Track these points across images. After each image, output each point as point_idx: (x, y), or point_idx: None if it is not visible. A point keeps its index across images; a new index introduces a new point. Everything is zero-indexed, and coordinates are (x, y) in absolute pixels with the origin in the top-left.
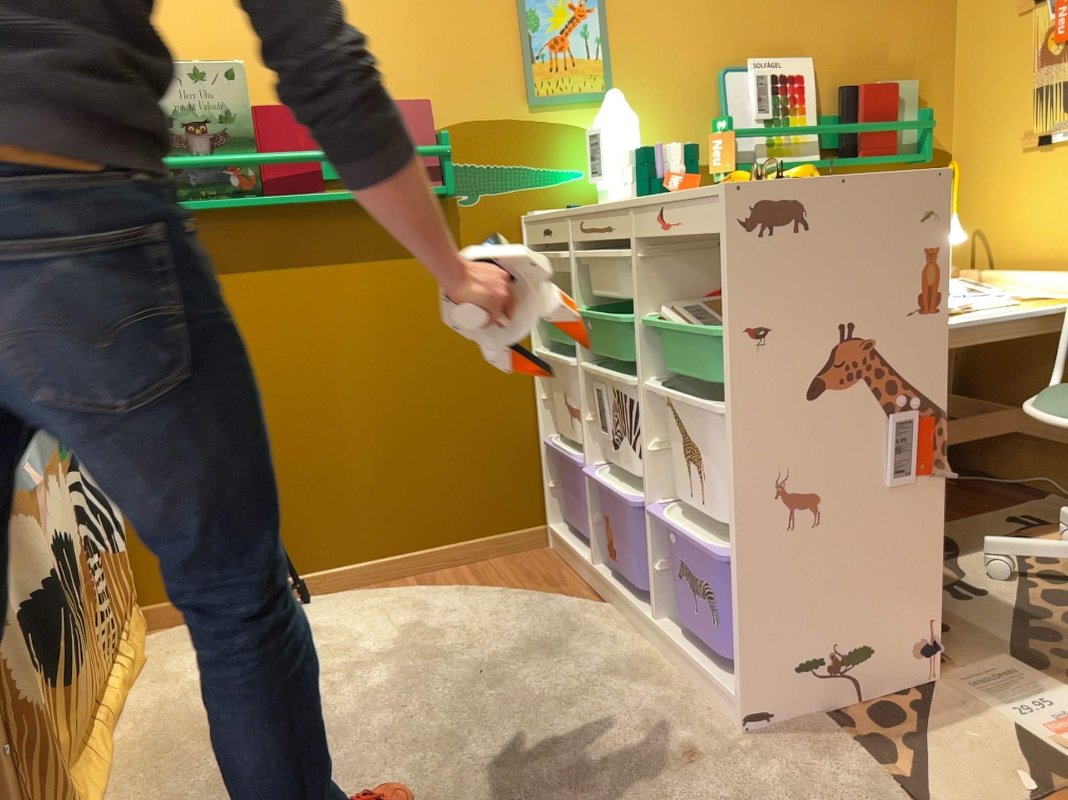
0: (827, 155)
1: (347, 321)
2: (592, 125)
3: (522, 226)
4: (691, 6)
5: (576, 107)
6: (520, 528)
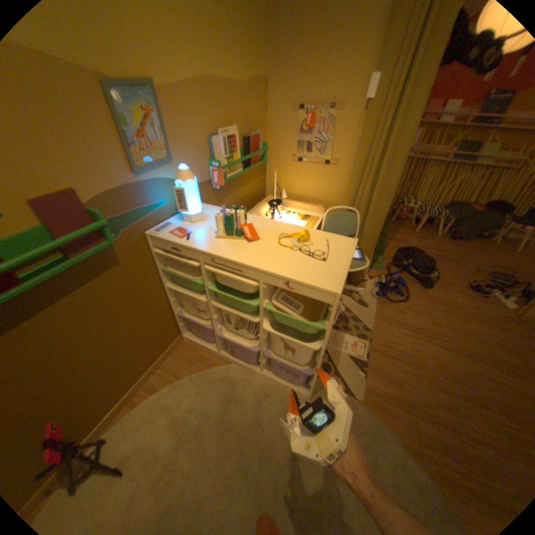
0: (242, 166)
1: (69, 330)
2: (166, 176)
3: (148, 238)
4: (195, 102)
5: (157, 168)
6: (172, 342)
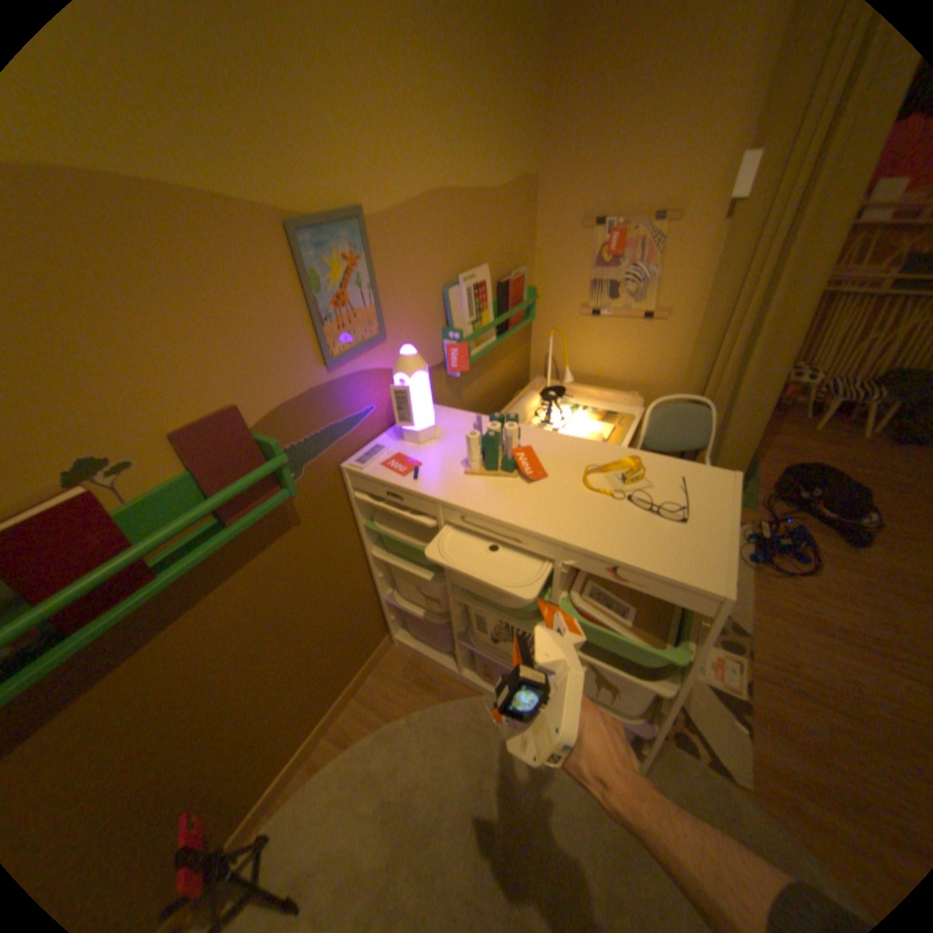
0: (495, 330)
1: (217, 645)
2: (375, 364)
3: (344, 473)
4: (424, 233)
5: (362, 352)
6: (375, 649)
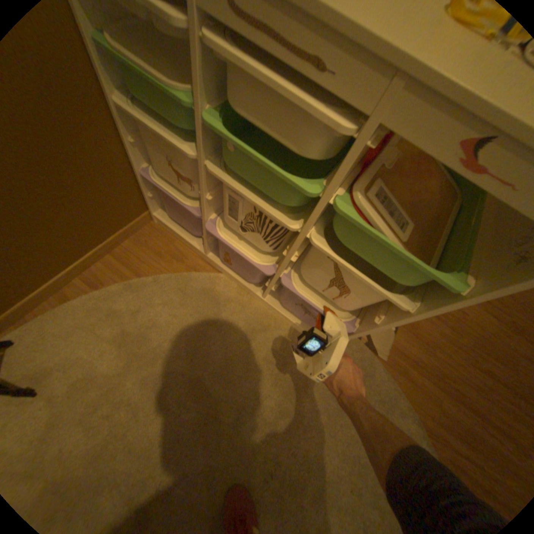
0: None
1: None
2: None
3: None
4: None
5: None
6: (133, 220)
